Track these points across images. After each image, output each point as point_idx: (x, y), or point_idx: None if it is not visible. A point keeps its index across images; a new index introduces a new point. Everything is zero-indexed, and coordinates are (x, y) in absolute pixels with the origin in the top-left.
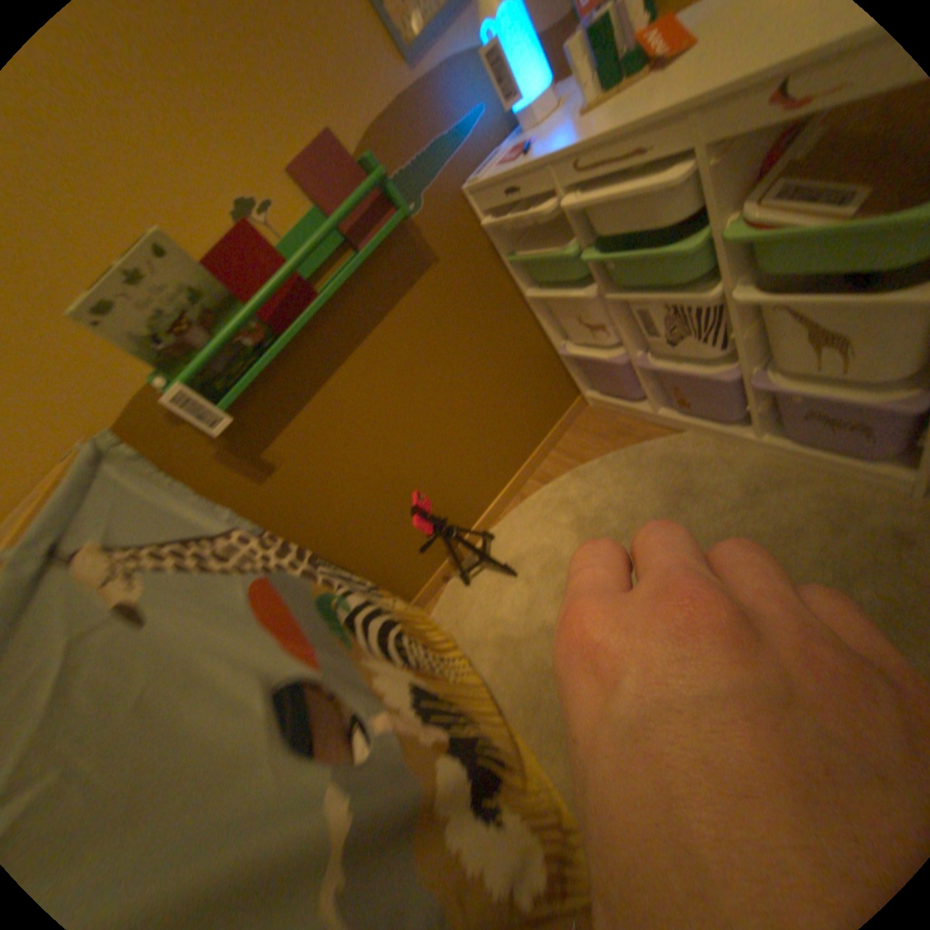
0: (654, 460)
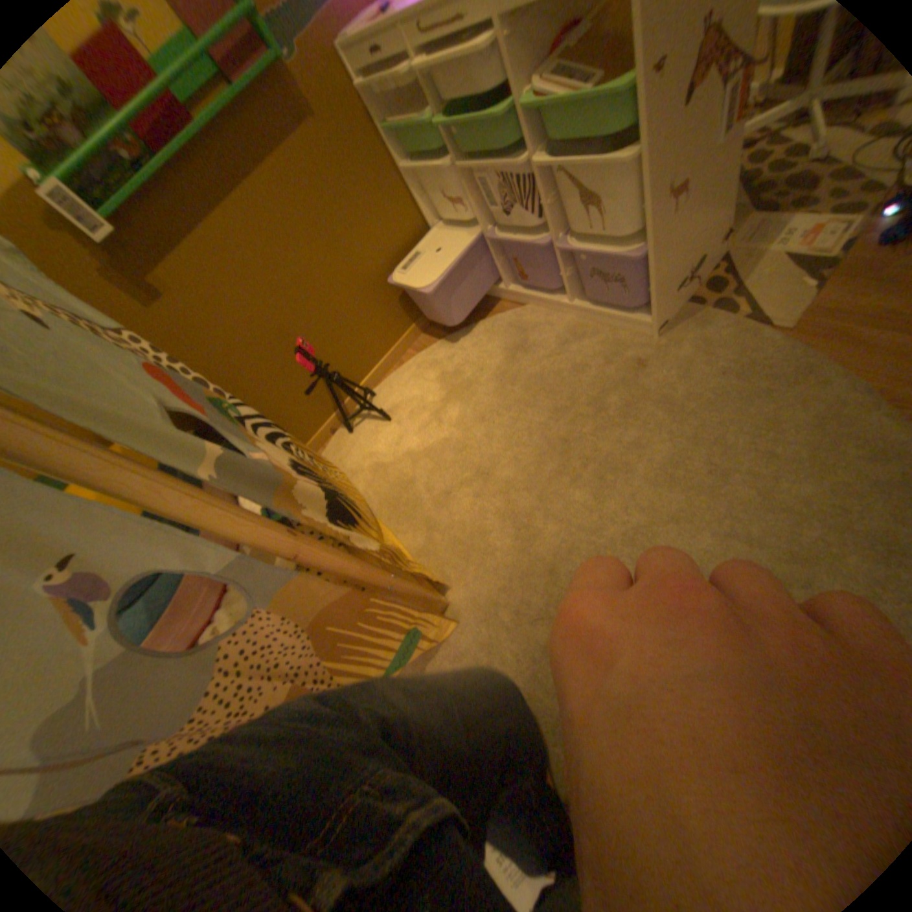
0: (502, 326)
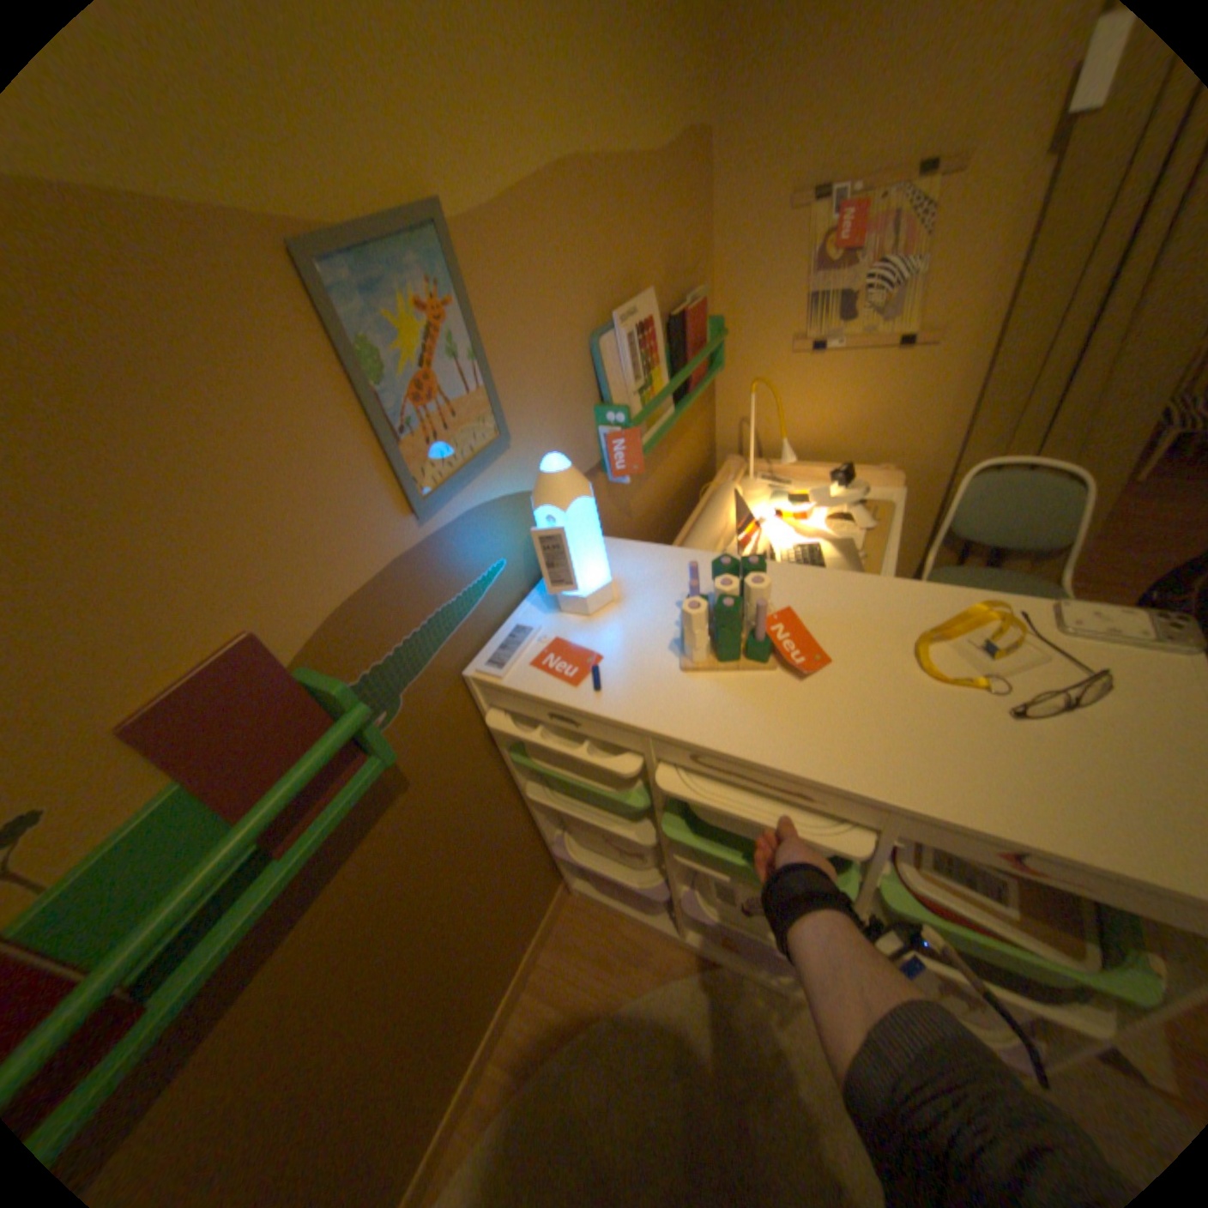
0: (692, 1026)
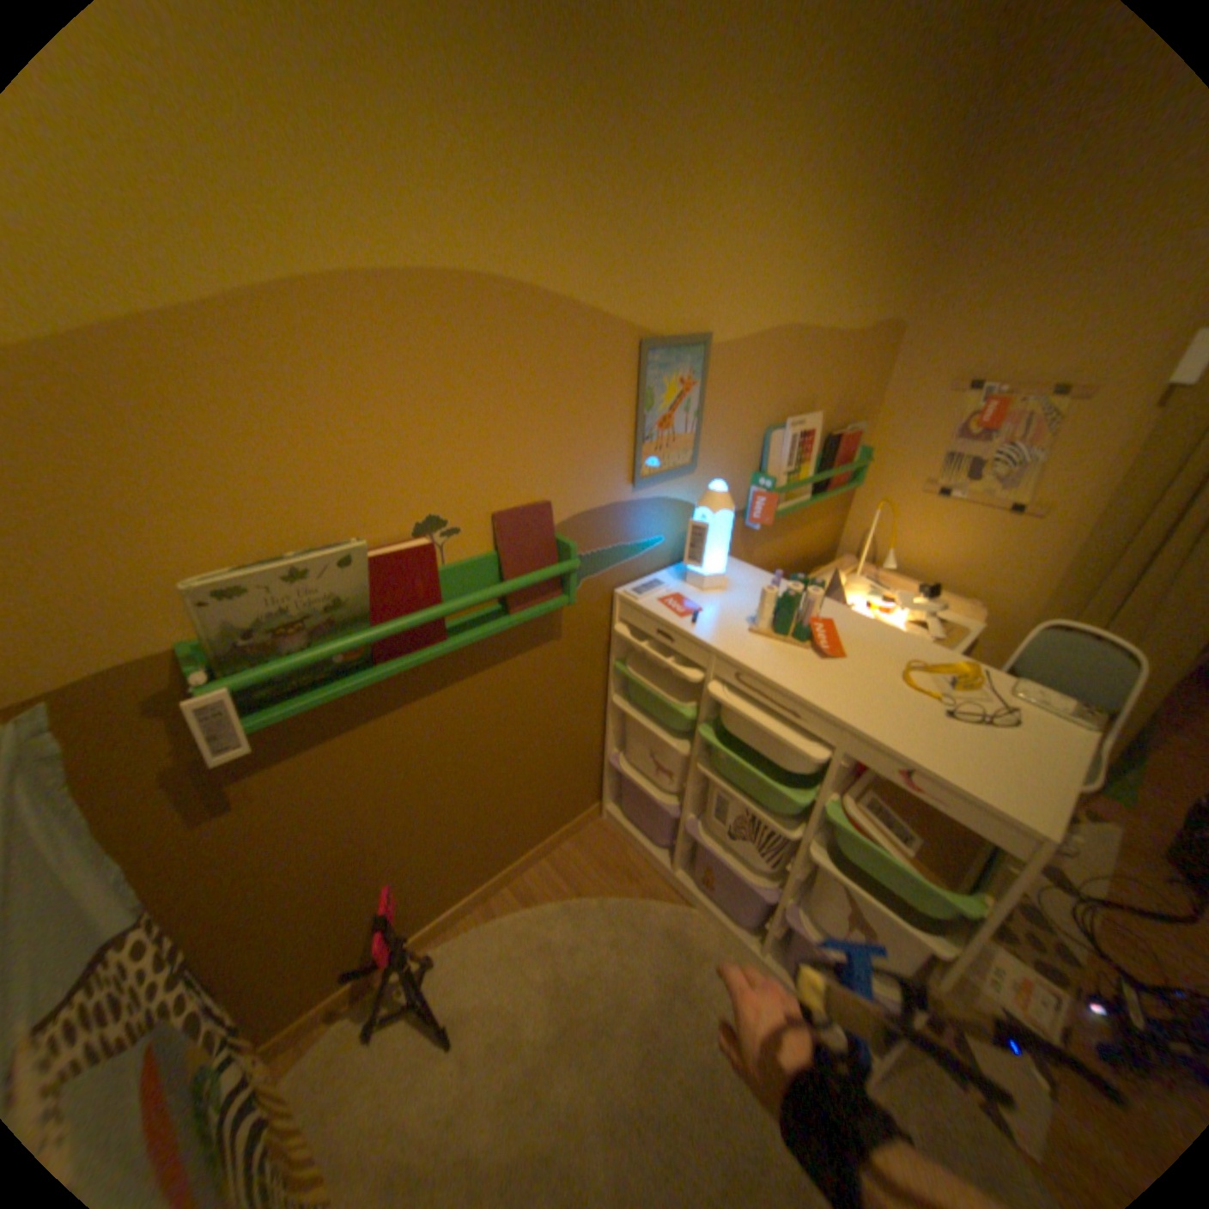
0: (657, 932)
